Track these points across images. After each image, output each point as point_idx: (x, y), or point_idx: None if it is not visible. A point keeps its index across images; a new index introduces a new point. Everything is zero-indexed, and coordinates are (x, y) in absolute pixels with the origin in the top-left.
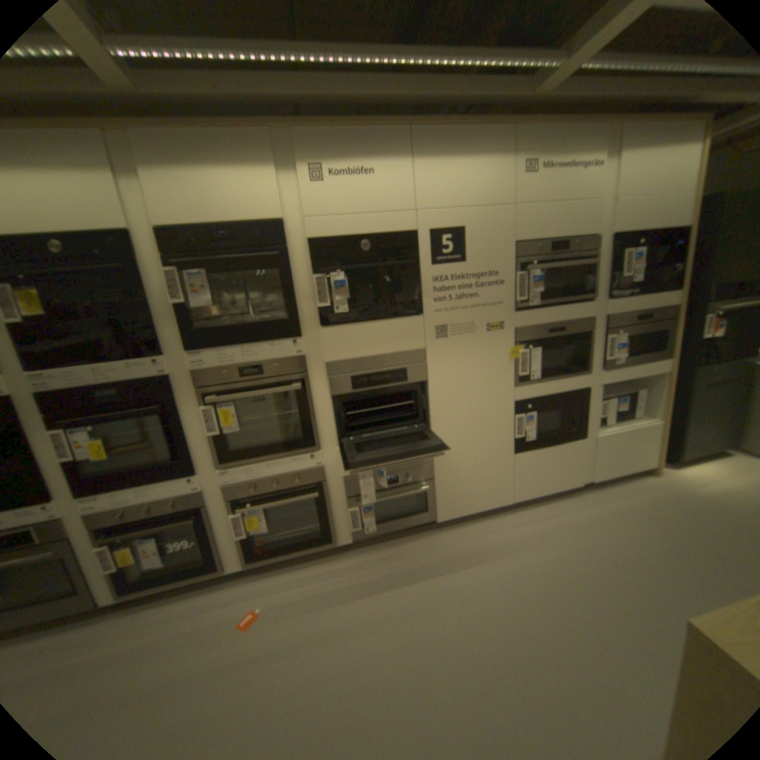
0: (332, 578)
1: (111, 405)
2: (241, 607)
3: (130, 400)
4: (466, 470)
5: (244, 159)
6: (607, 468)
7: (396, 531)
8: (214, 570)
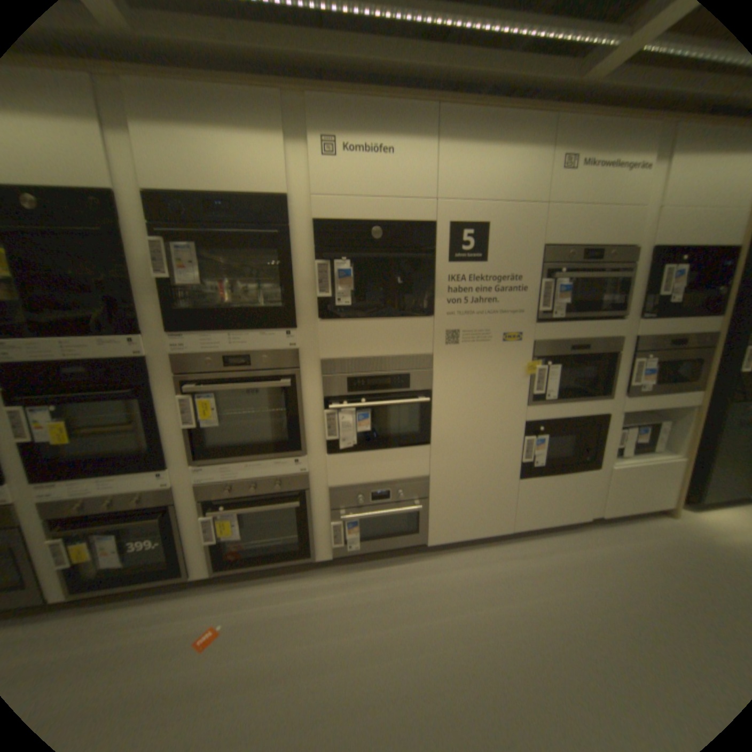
0: (305, 599)
1: (78, 384)
2: (200, 622)
3: (100, 381)
4: (464, 492)
5: (249, 123)
6: (619, 504)
7: (381, 551)
8: (176, 576)
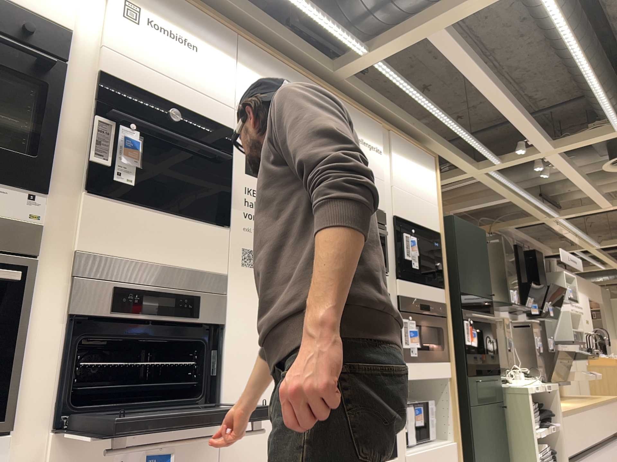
0: None
1: None
2: None
3: None
4: None
5: None
6: None
7: None
8: None
